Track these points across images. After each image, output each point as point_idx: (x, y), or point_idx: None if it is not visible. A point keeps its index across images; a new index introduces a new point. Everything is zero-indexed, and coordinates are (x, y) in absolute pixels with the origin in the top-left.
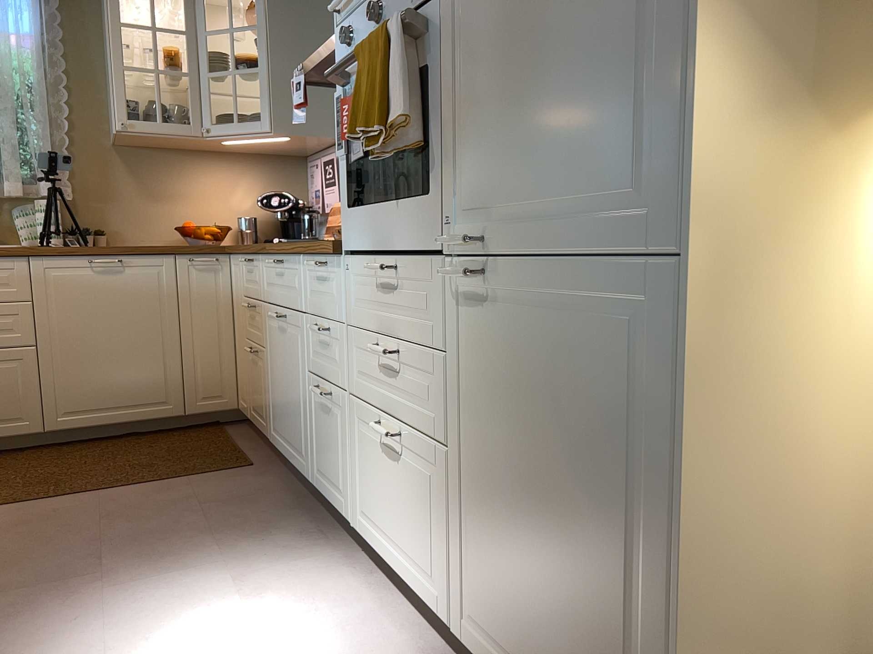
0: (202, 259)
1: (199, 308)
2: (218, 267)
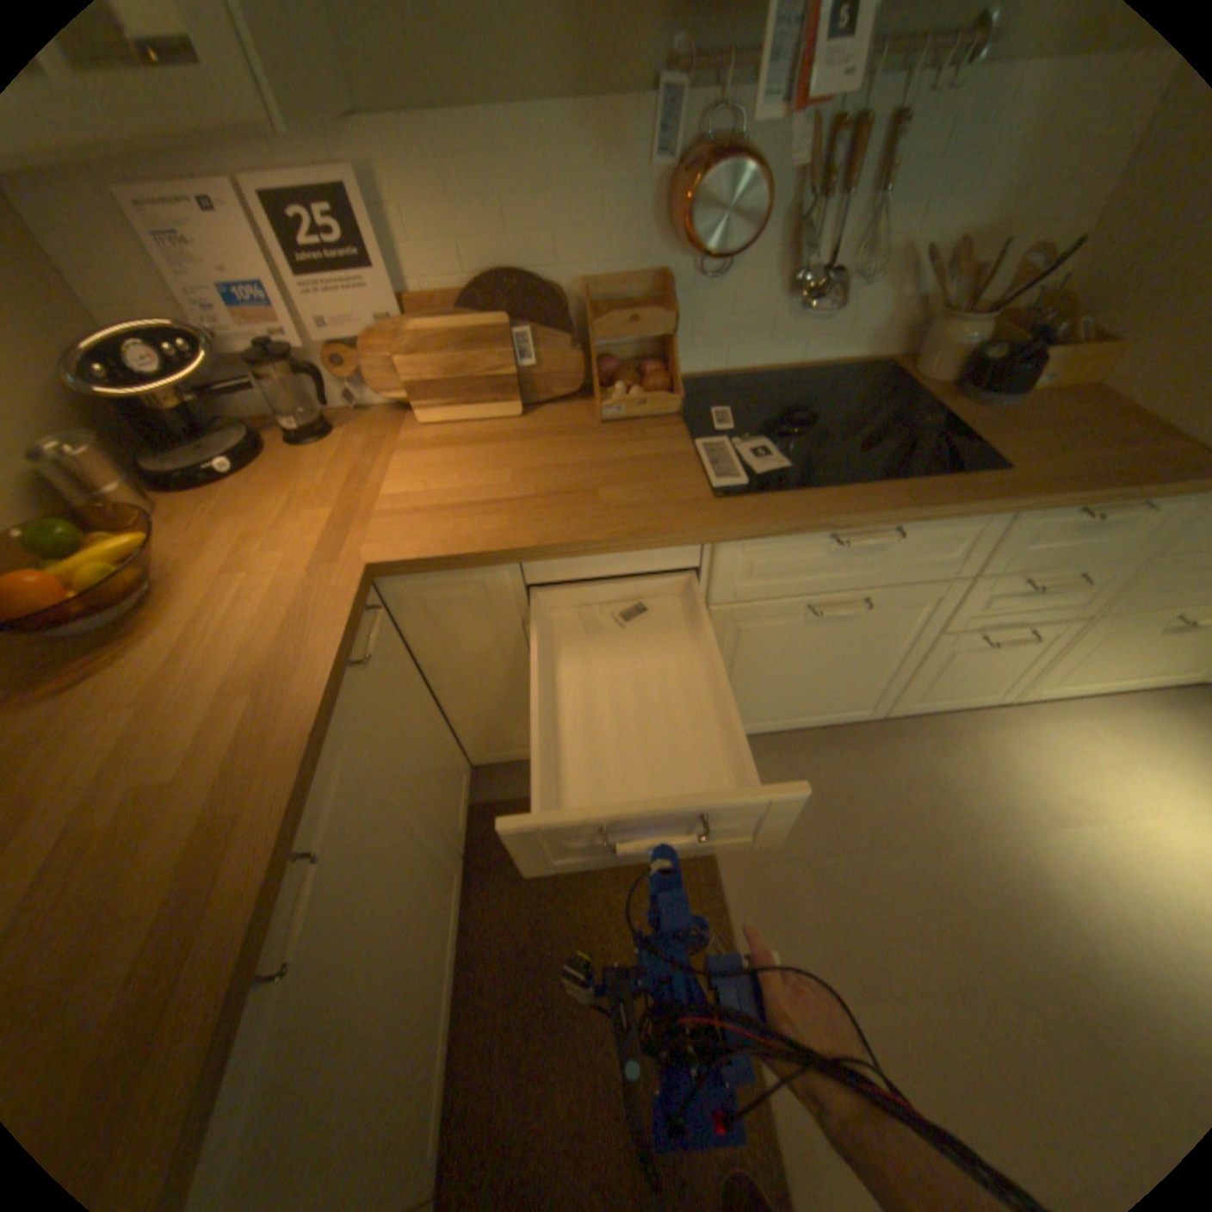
0: (376, 636)
1: (399, 723)
2: (372, 620)
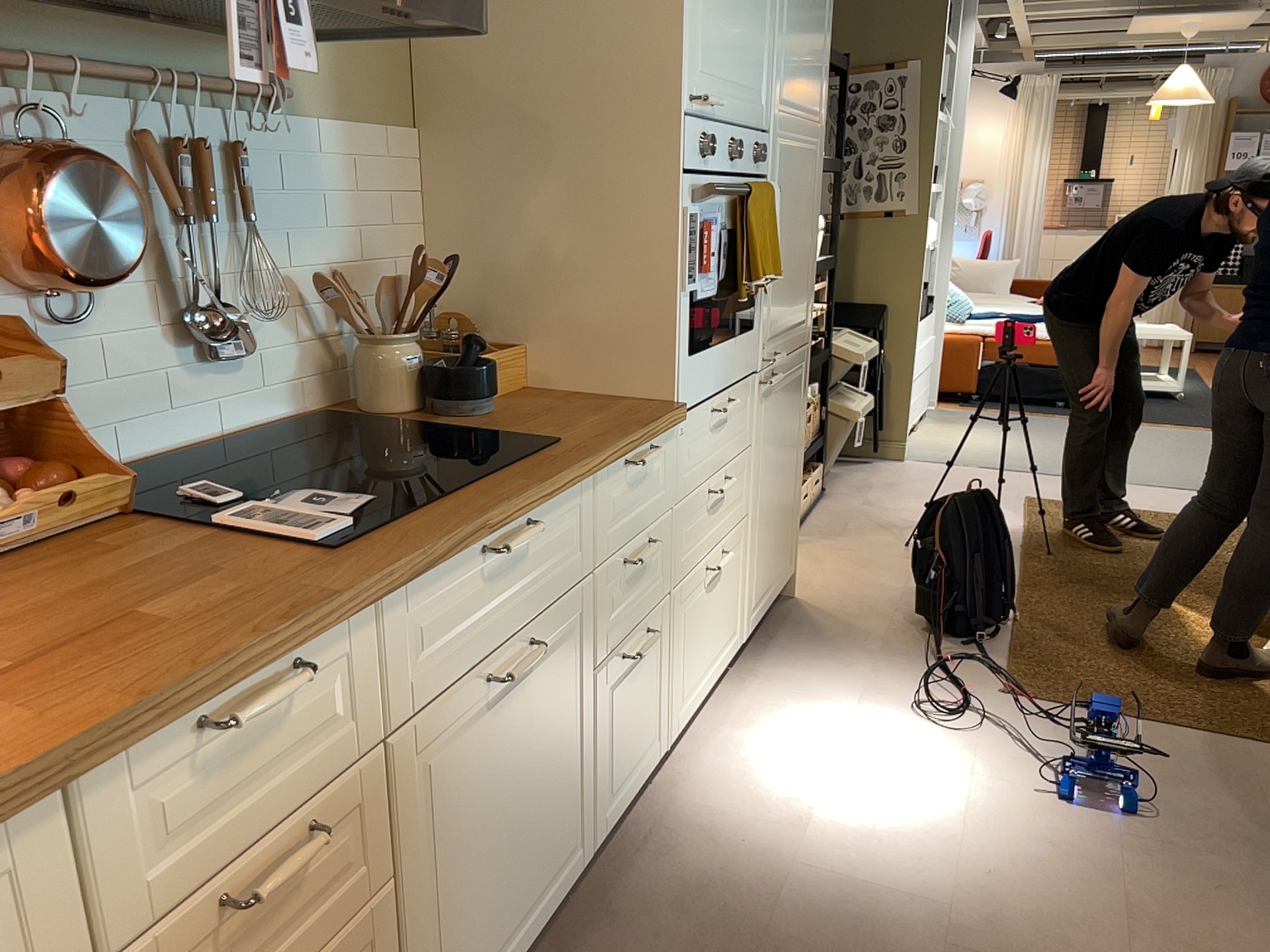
0: None
1: None
2: None
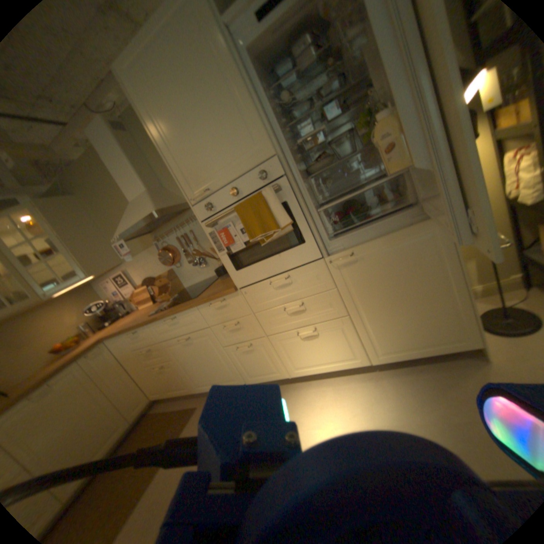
0: (90, 352)
1: (102, 375)
2: (98, 350)
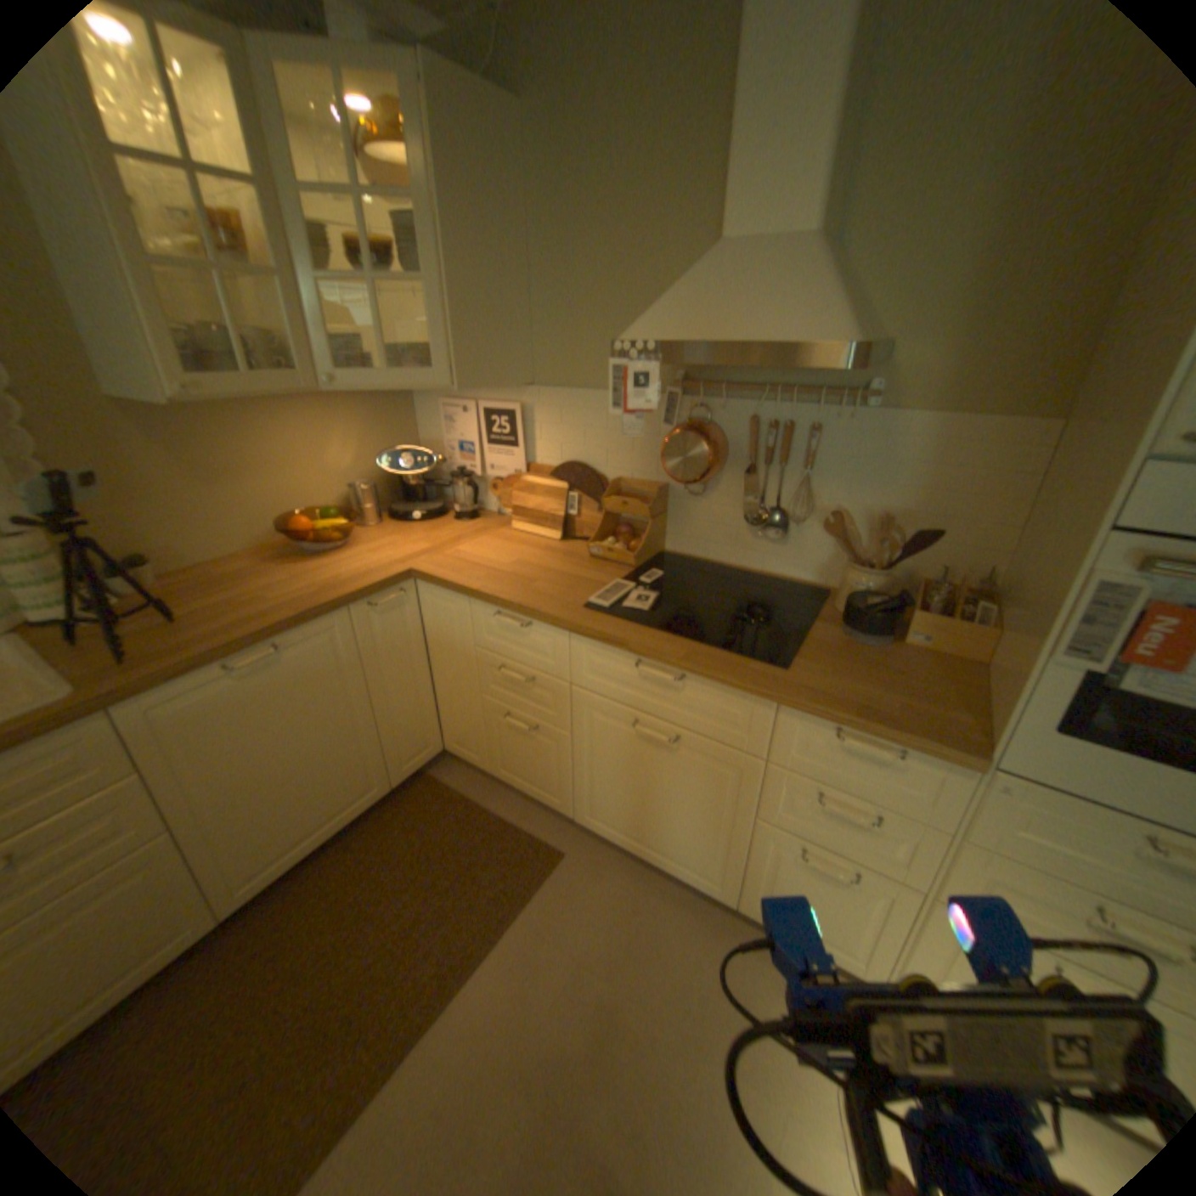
0: (388, 601)
1: (388, 663)
2: (402, 600)
